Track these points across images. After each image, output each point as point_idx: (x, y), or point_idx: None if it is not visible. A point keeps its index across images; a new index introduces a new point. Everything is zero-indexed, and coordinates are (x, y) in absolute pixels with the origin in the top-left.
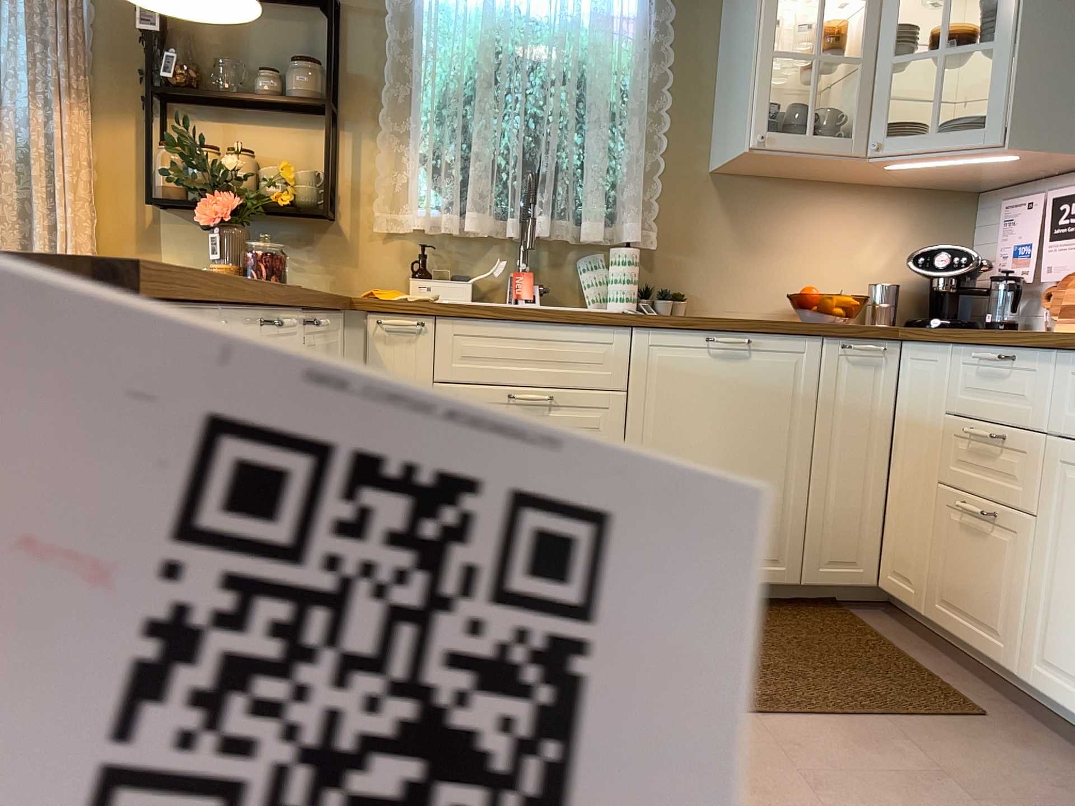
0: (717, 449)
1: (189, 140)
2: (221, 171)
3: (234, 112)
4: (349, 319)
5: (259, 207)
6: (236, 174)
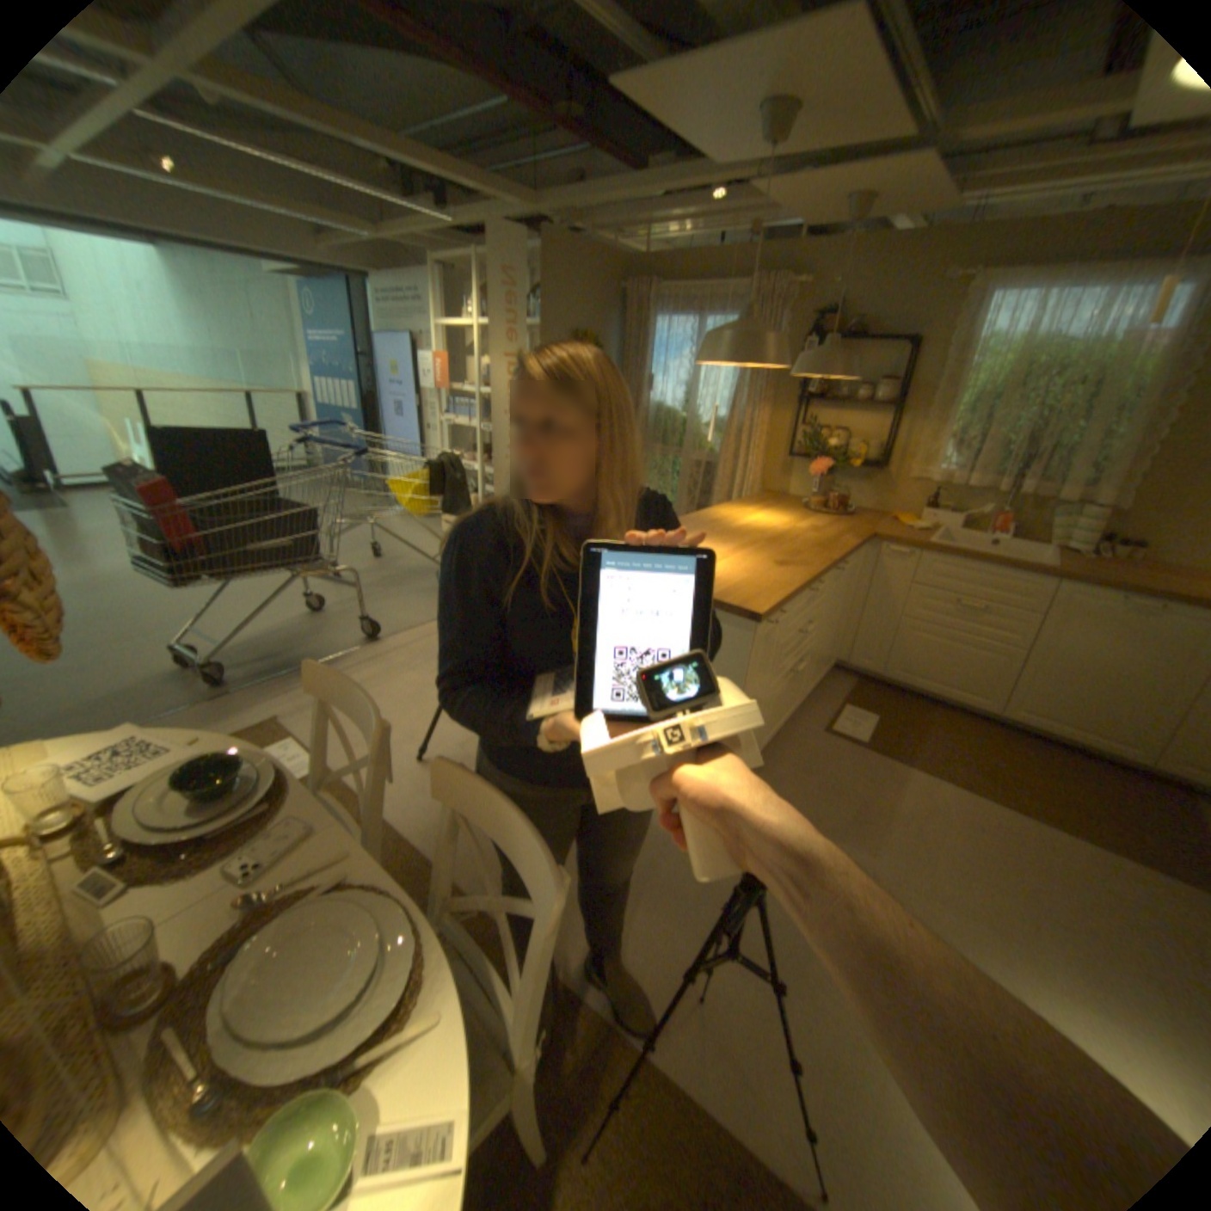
0: (1106, 667)
1: (812, 427)
2: (824, 447)
3: (841, 403)
4: (872, 542)
5: (842, 462)
6: (833, 443)
